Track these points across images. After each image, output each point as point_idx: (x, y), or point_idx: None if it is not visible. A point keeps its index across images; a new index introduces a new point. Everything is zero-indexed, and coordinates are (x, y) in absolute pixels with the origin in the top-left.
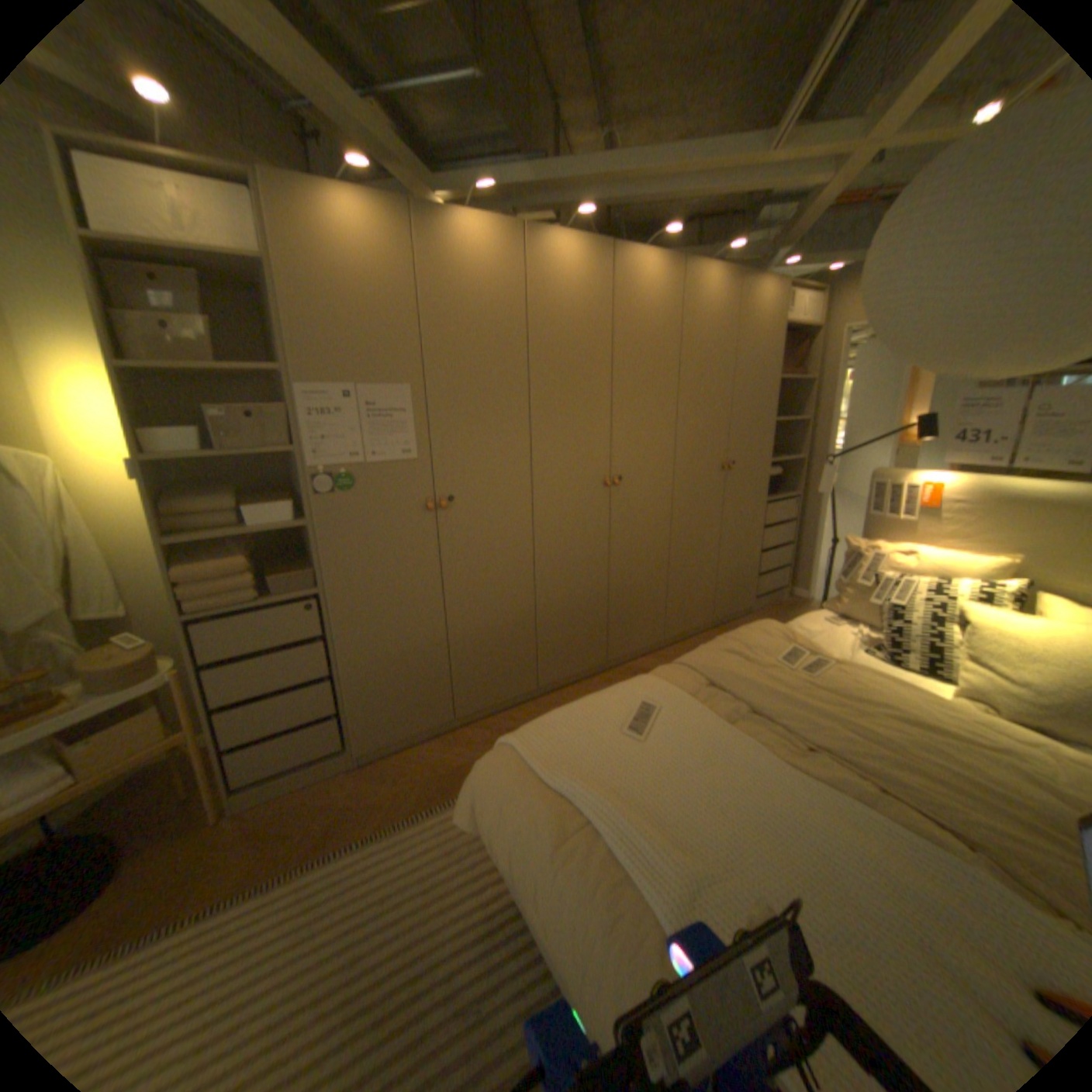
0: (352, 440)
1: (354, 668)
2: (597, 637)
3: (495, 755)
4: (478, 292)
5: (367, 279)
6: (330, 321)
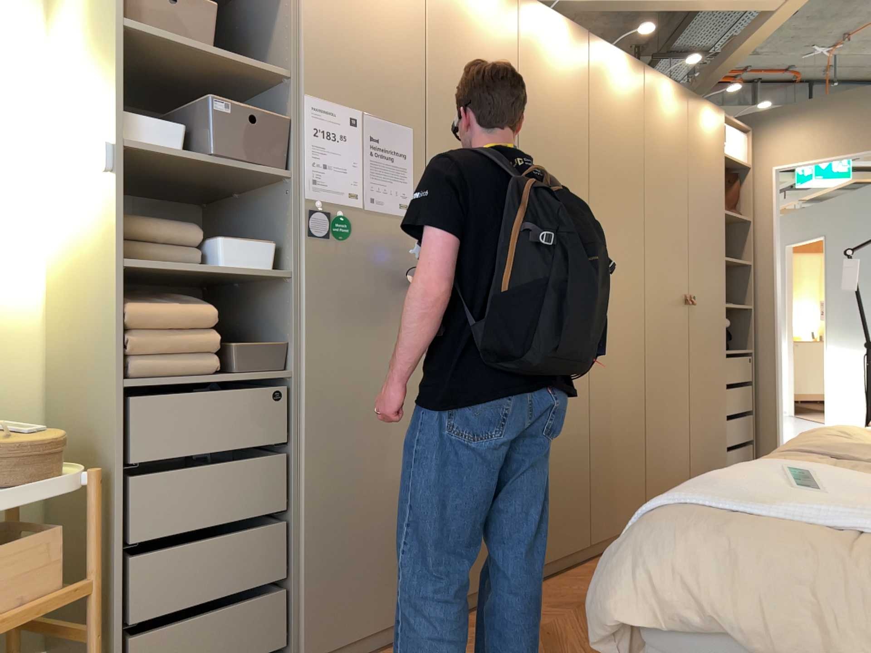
0: (353, 176)
1: (320, 500)
2: (581, 501)
3: (655, 520)
4: (480, 46)
5: (386, 4)
6: (348, 35)
